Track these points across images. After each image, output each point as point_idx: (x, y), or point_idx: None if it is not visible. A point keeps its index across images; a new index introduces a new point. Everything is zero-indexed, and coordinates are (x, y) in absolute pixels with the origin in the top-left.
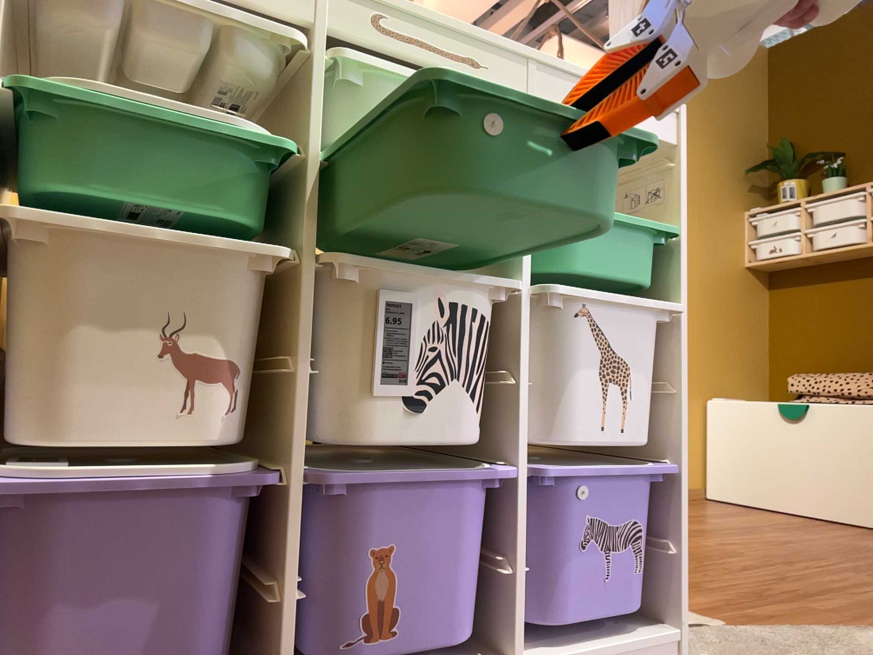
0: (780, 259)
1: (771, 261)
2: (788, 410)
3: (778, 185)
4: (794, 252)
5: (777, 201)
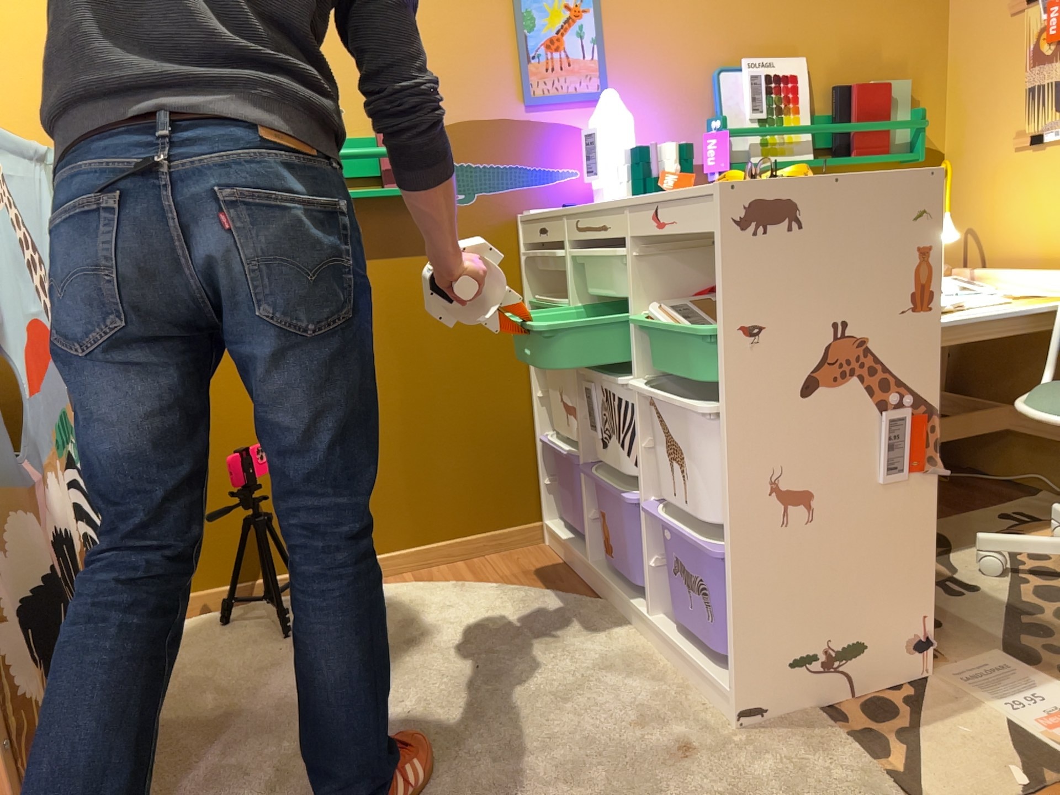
0: None
1: None
2: None
3: None
4: None
5: None
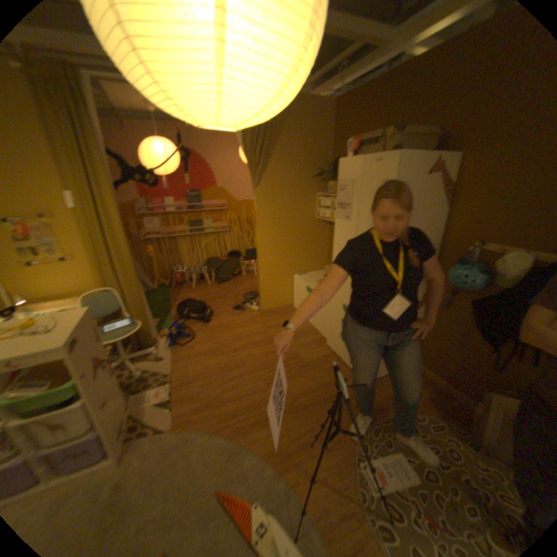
0: (326, 220)
1: (323, 220)
2: (308, 292)
3: (329, 183)
4: (330, 218)
5: (329, 191)
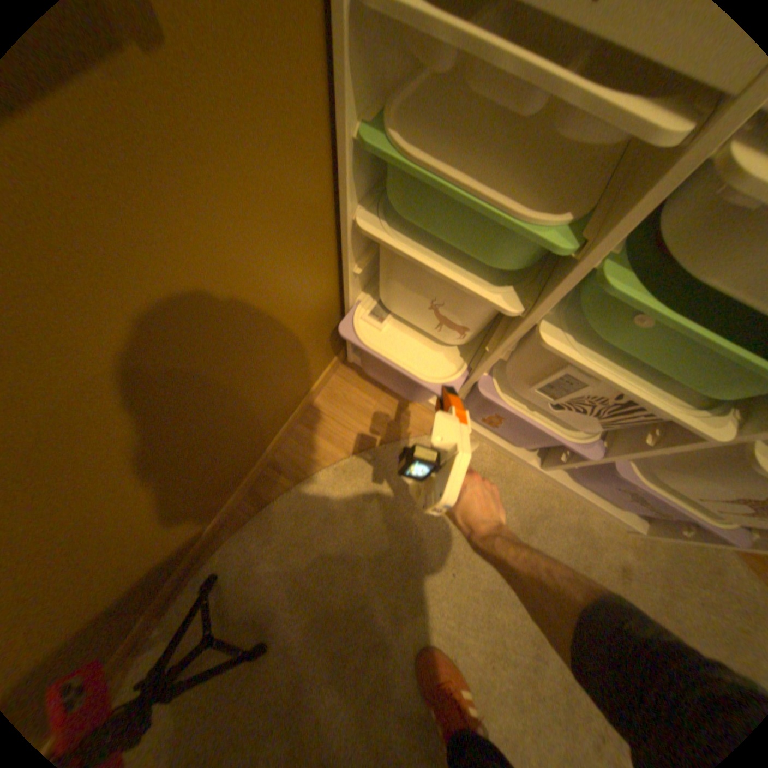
0: None
1: None
2: None
3: None
4: None
5: None
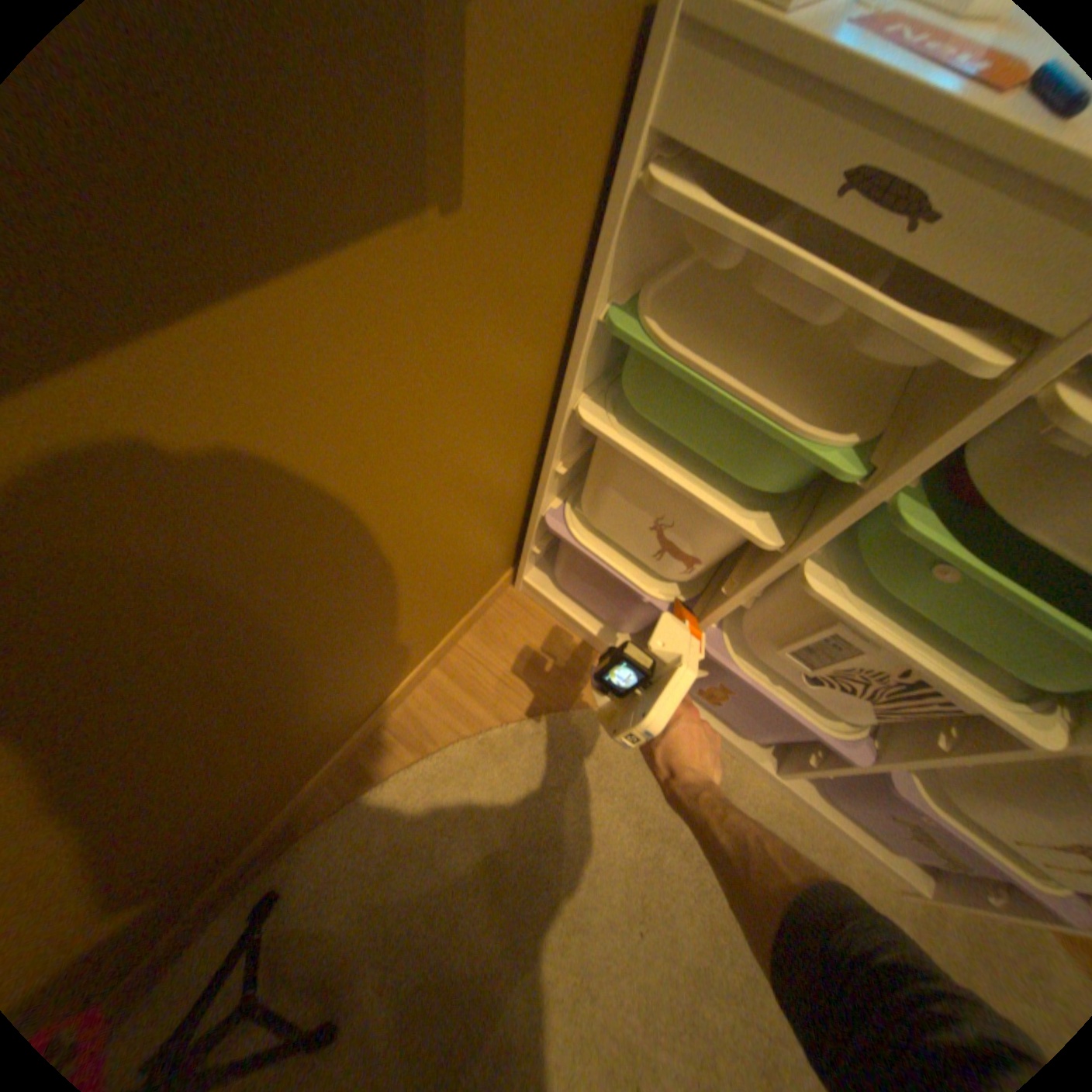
0: None
1: None
2: None
3: None
4: None
5: None
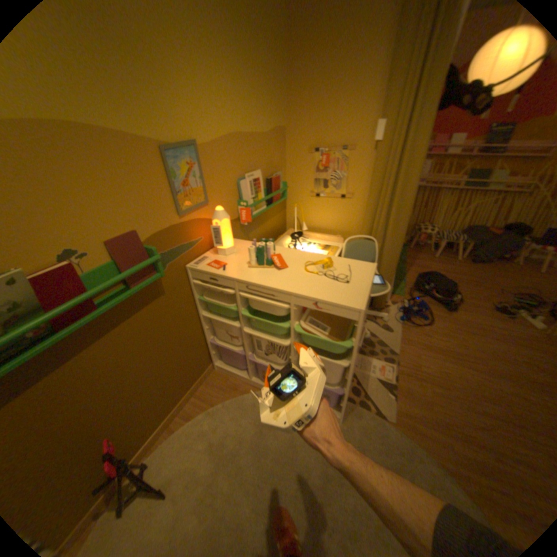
0: None
1: None
2: None
3: None
4: None
5: None
